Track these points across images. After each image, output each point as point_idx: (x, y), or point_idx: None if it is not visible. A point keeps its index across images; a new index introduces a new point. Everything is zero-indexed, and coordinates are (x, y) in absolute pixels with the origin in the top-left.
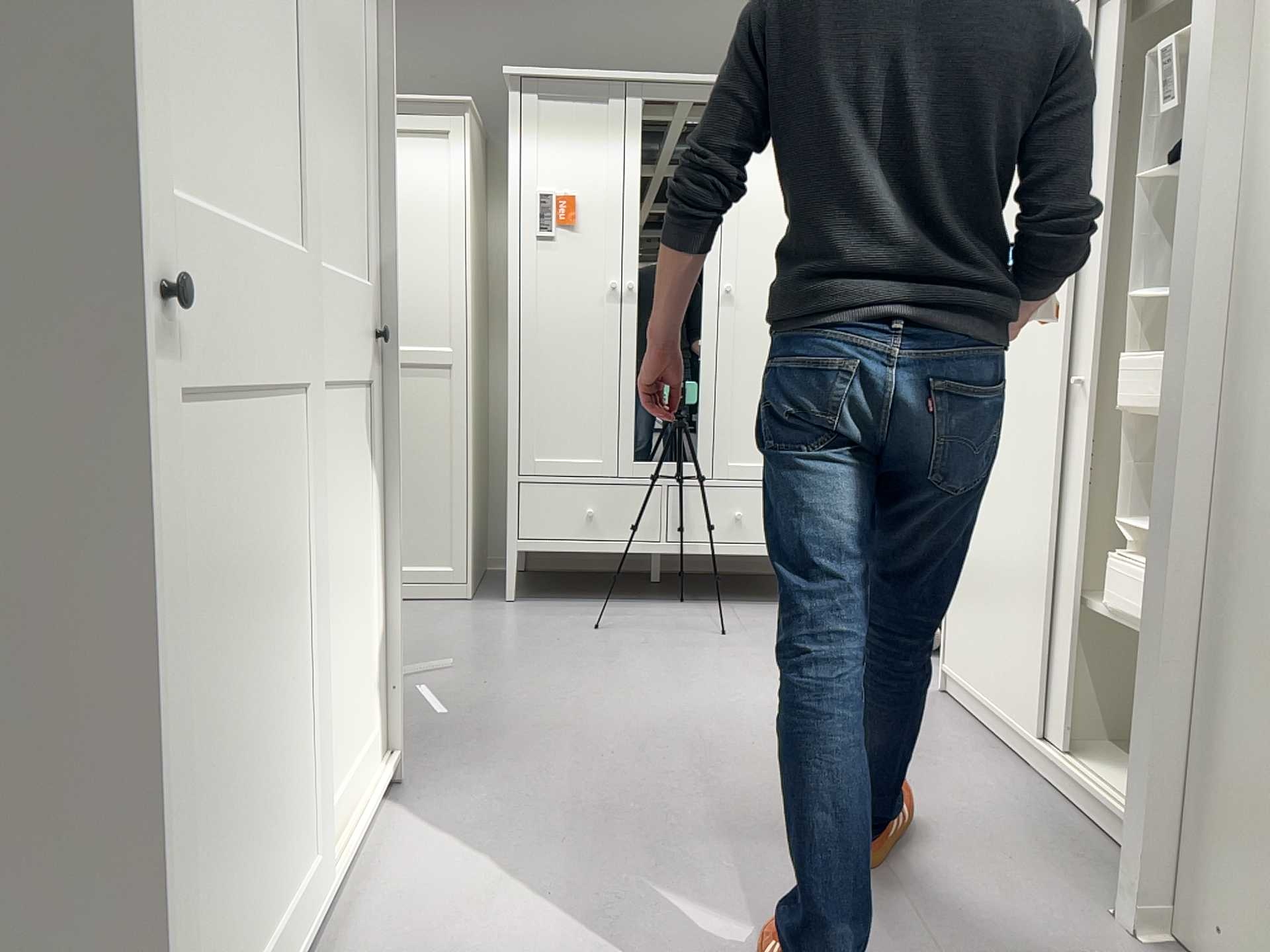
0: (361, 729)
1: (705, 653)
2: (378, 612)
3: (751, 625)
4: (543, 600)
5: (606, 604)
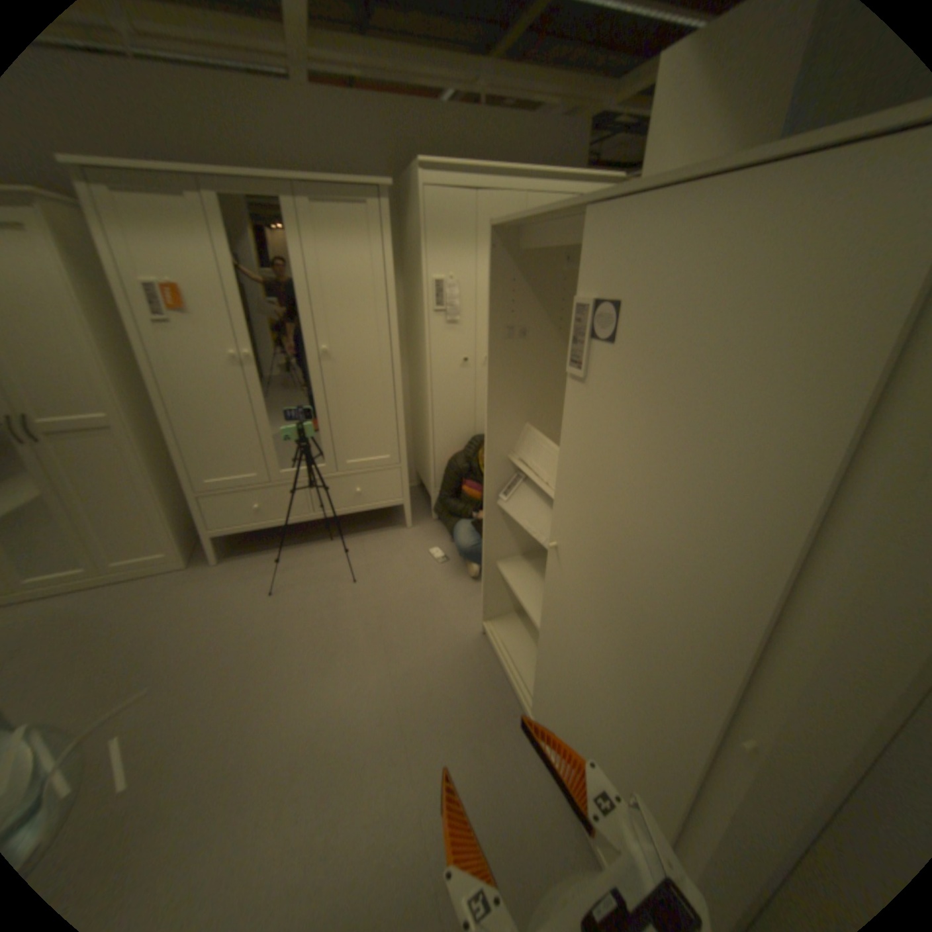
0: None
1: (341, 611)
2: None
3: (372, 562)
4: (240, 555)
5: (282, 552)
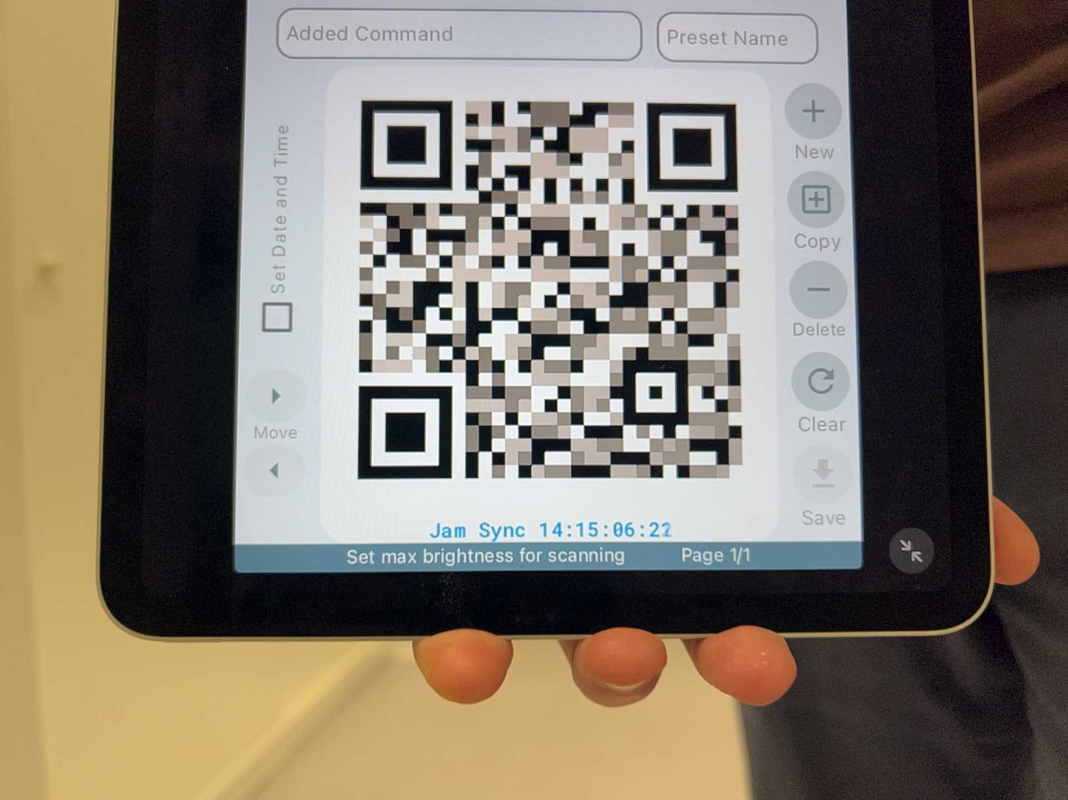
0: None
1: None
2: None
3: None
4: None
5: None
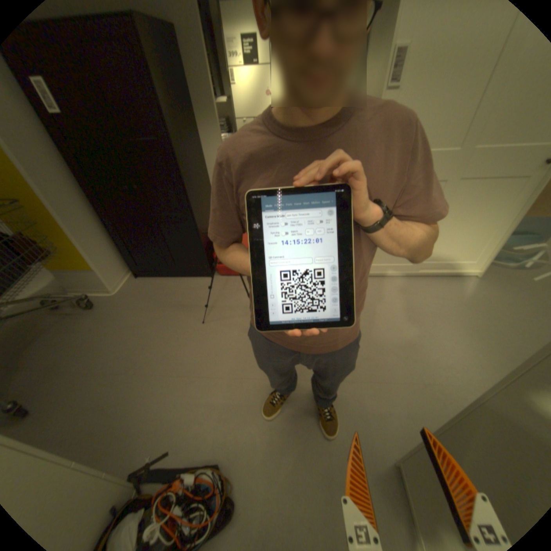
0: (468, 258)
1: None
2: (500, 238)
3: None
4: None
5: None
